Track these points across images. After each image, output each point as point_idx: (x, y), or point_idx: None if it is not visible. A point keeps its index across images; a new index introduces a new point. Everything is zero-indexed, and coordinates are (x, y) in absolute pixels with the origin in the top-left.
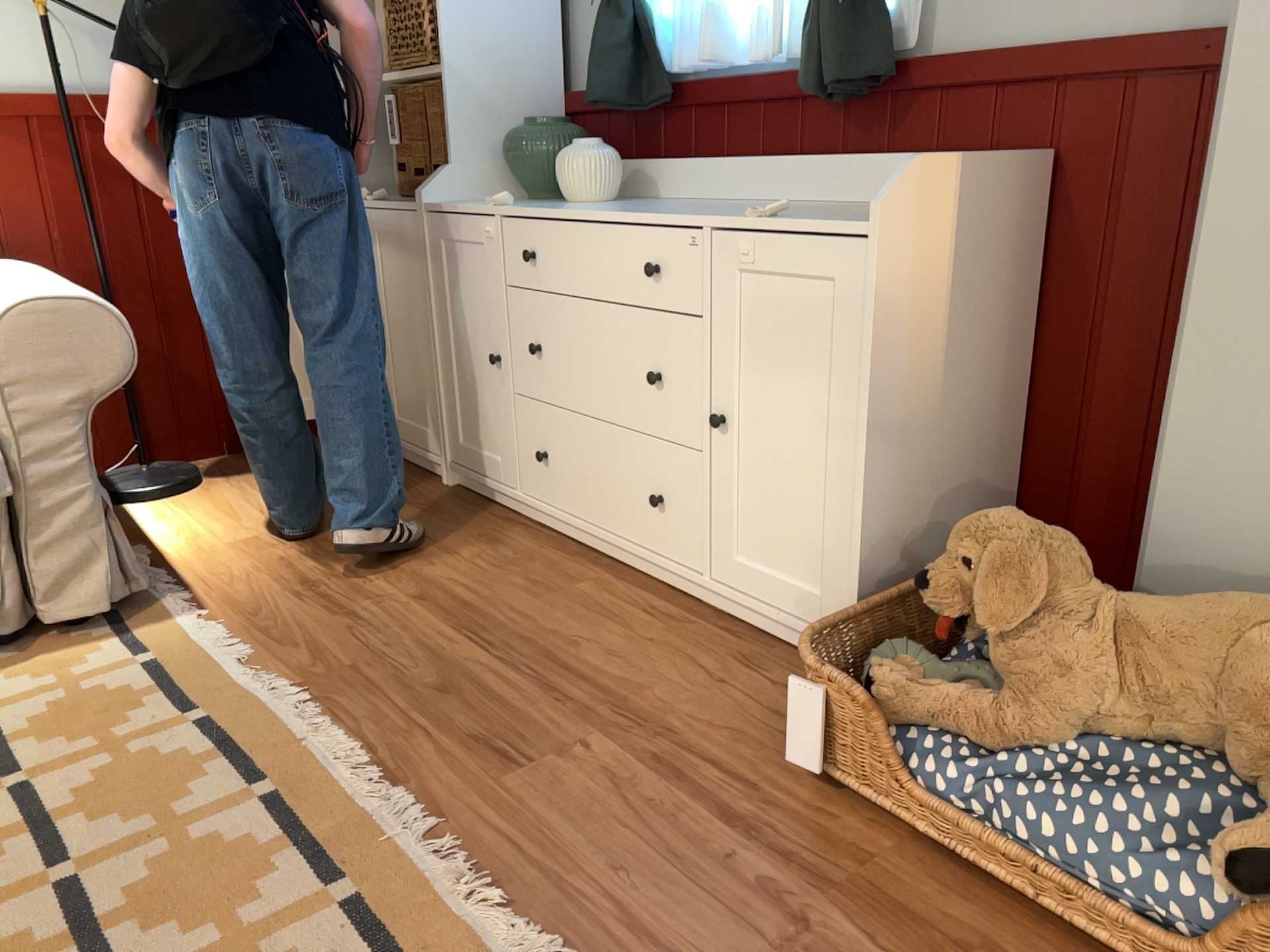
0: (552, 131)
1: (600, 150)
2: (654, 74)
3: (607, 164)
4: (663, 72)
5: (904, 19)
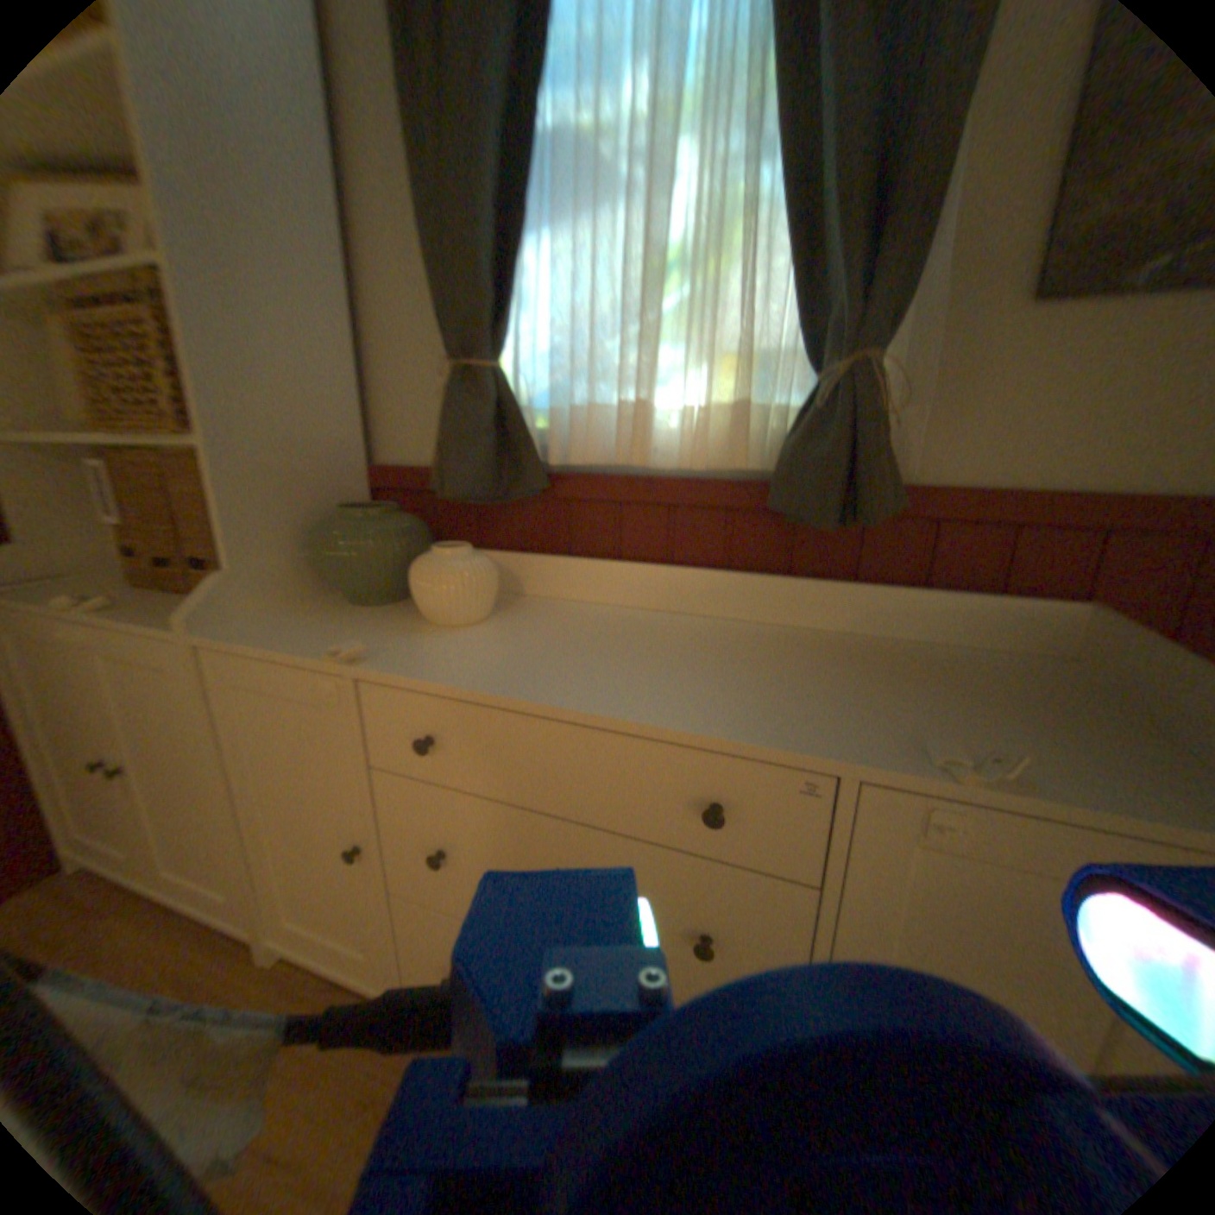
0: (393, 523)
1: (484, 558)
2: (527, 460)
3: (495, 575)
4: (546, 460)
5: (904, 437)
